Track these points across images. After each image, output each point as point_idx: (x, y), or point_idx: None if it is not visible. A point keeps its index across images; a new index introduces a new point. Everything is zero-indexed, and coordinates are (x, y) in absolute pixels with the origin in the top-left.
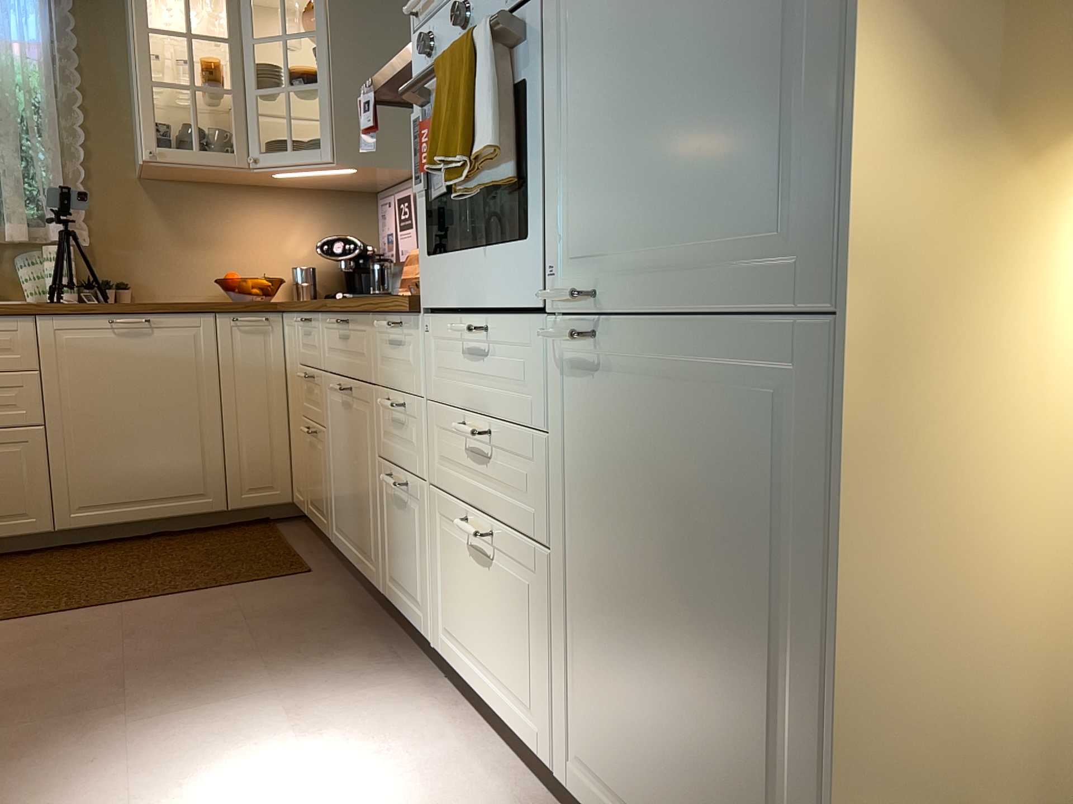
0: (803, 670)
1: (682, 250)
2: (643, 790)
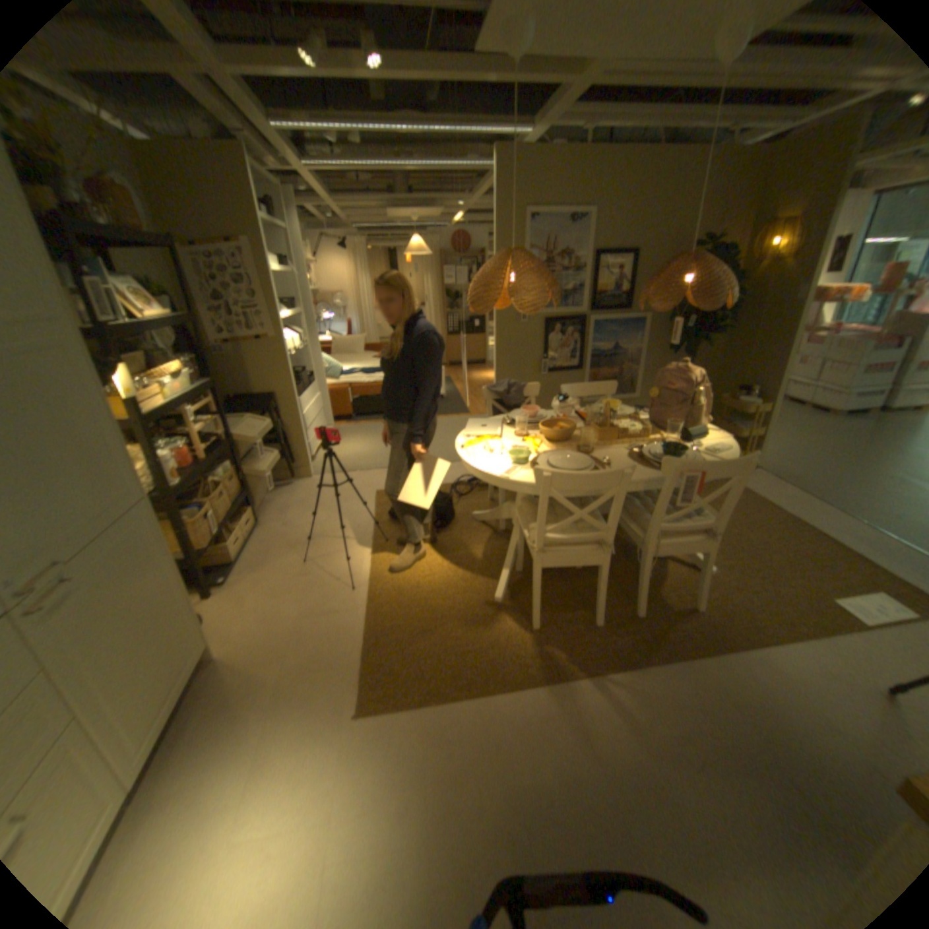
0: (169, 584)
1: (88, 516)
2: (156, 698)
